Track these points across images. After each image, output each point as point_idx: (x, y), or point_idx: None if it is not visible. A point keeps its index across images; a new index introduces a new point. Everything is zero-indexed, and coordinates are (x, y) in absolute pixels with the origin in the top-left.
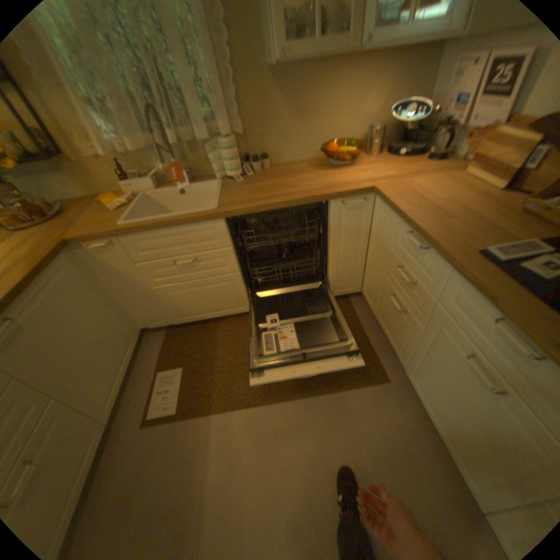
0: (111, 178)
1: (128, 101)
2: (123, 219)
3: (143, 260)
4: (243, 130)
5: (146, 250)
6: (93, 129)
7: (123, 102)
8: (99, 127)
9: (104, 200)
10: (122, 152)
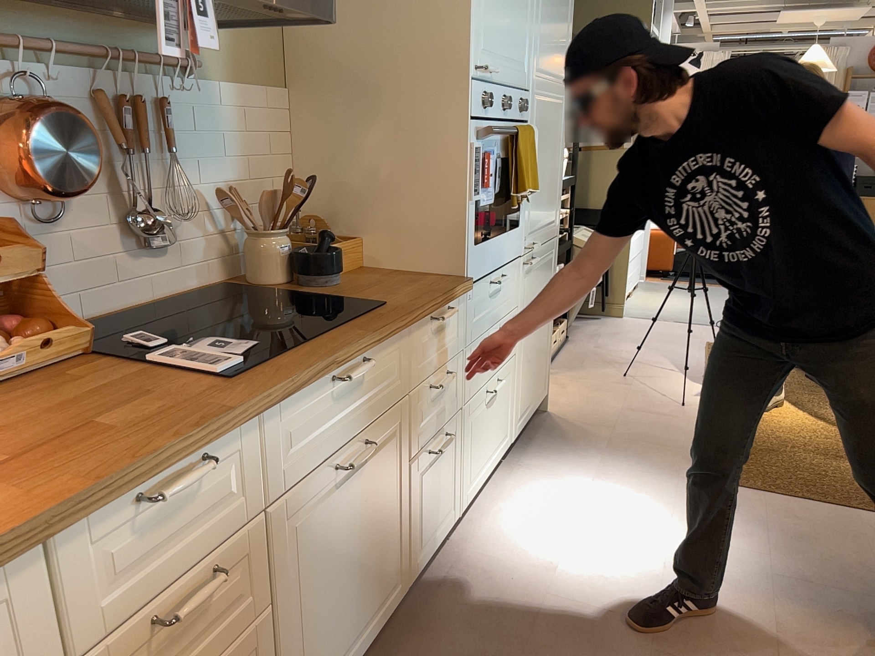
0: None
1: None
2: None
3: None
4: None
5: None
6: None
7: None
8: None
9: None
10: None
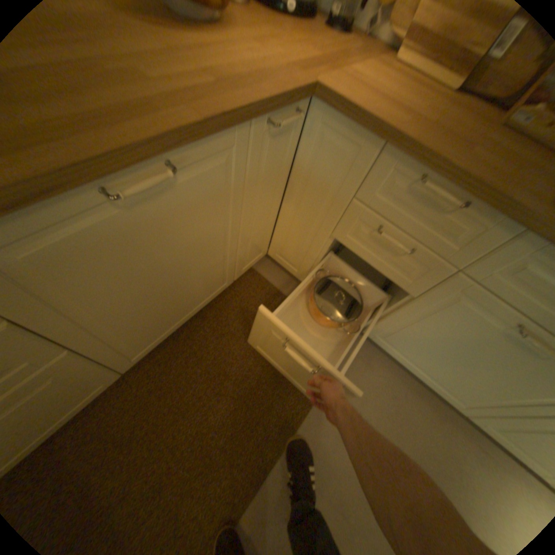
0: None
1: None
2: None
3: None
4: None
5: None
6: None
7: None
8: None
9: None
10: None
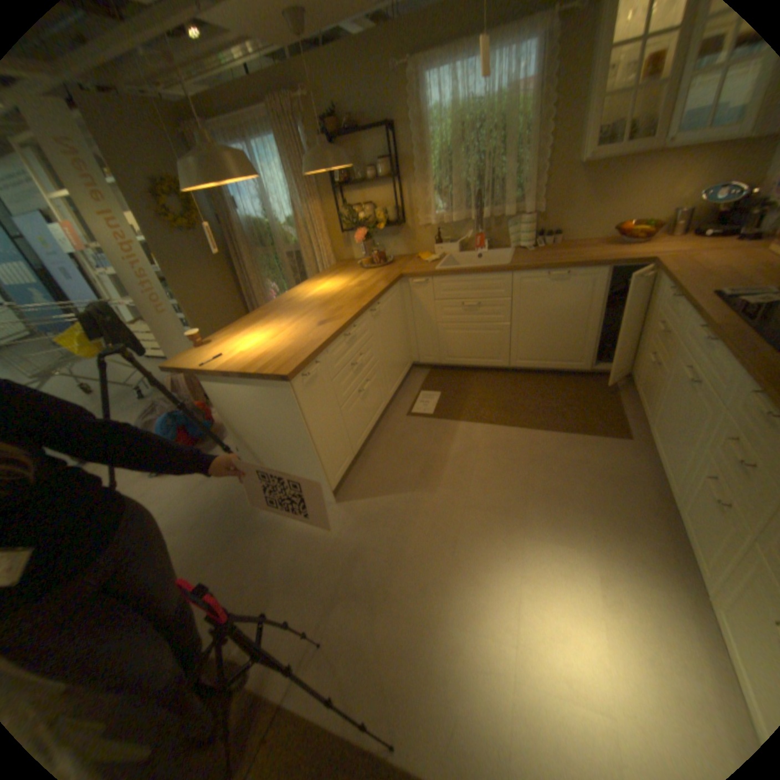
0: (428, 242)
1: (464, 188)
2: (438, 266)
3: (439, 300)
4: (544, 209)
5: (447, 290)
6: (432, 206)
7: (460, 188)
8: (436, 205)
9: (422, 256)
10: (444, 223)
